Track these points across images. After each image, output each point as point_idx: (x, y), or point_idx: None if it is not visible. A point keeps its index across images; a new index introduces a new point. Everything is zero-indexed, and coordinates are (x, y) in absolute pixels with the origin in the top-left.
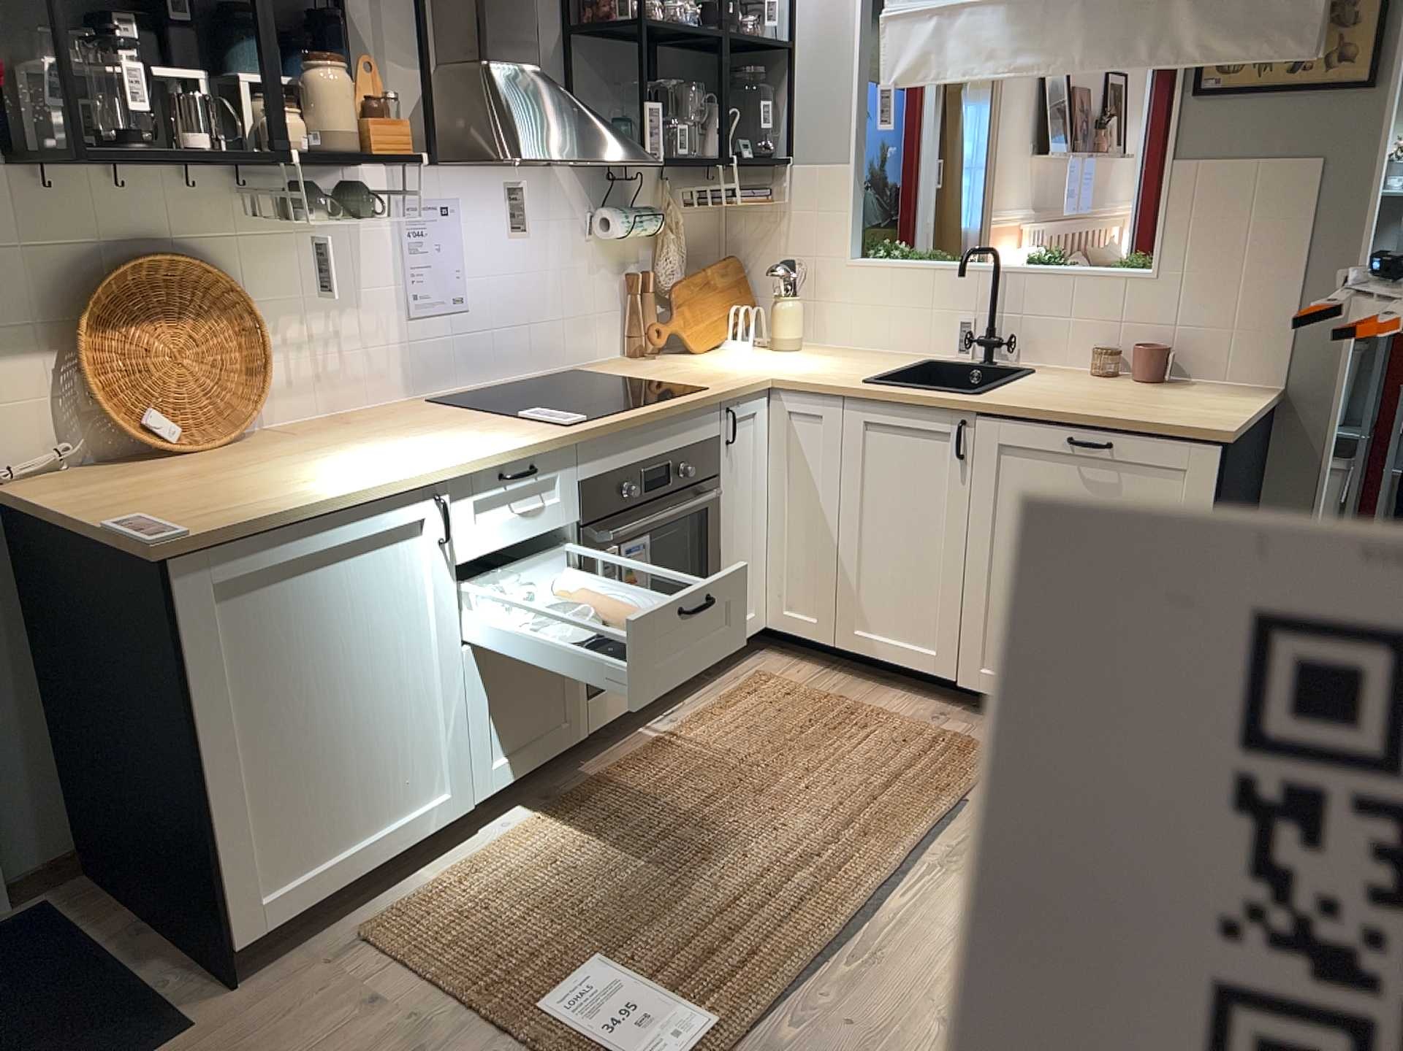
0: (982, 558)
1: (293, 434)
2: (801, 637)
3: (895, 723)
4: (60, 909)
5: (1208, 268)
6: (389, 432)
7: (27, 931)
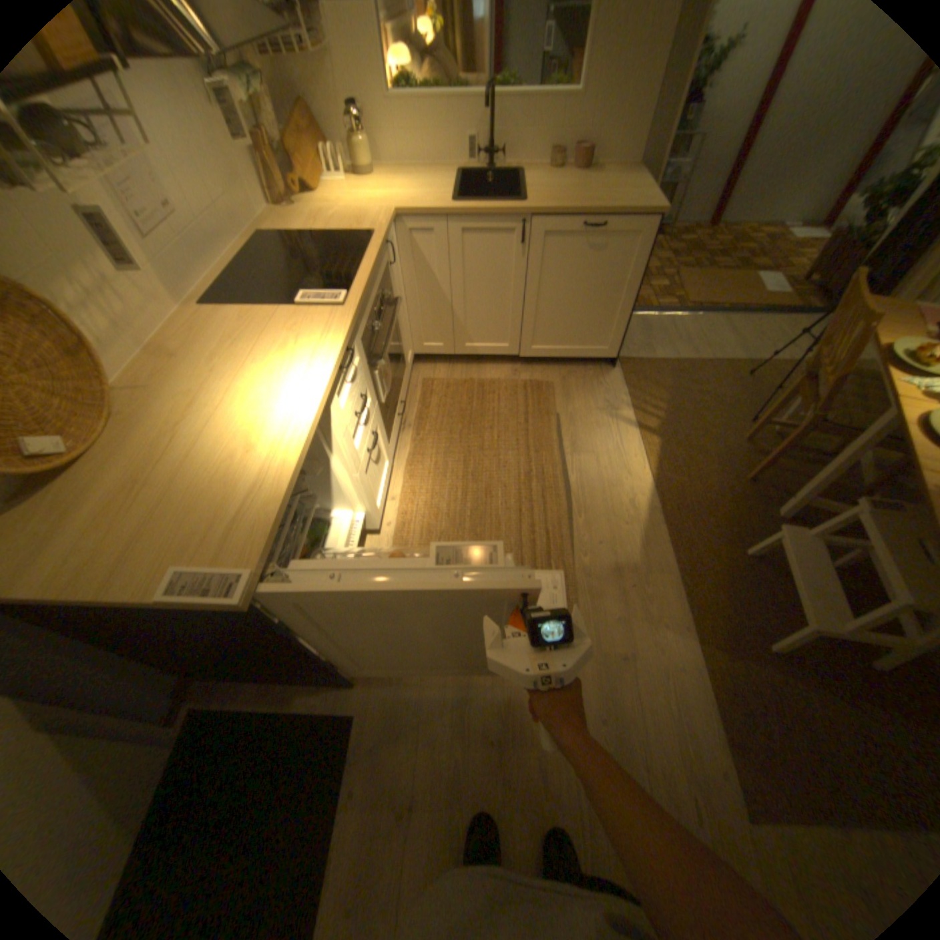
0: (530, 297)
1: (140, 382)
2: (433, 355)
3: (501, 386)
4: (199, 708)
5: (610, 88)
6: (218, 352)
7: (196, 733)
